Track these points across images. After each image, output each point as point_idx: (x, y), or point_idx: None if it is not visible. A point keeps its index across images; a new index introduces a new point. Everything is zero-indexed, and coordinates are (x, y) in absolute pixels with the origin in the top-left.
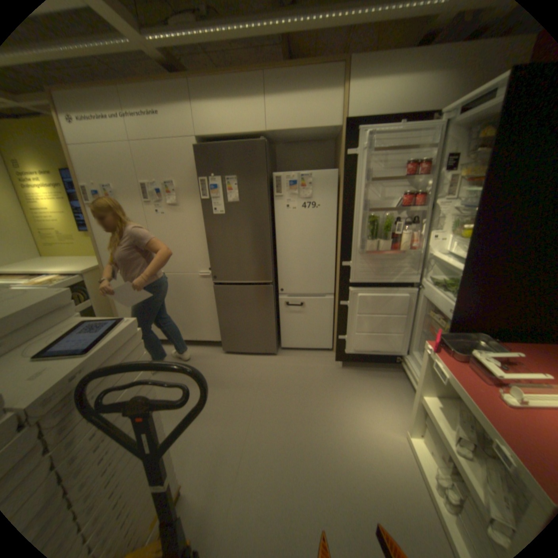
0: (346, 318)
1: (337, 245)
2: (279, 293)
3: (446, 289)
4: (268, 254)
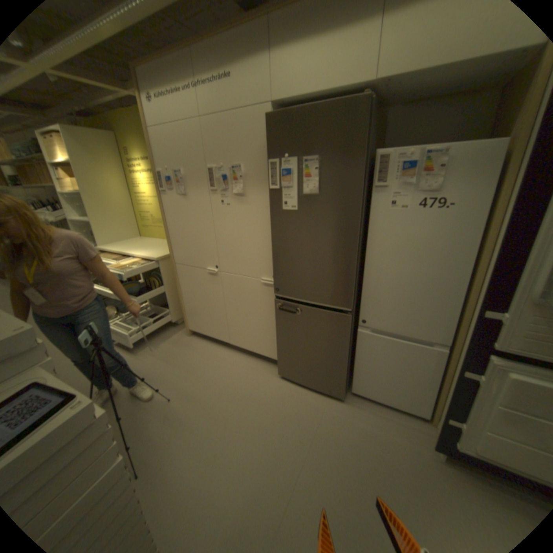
0: (471, 400)
1: (476, 272)
2: (359, 324)
3: None
4: (350, 272)
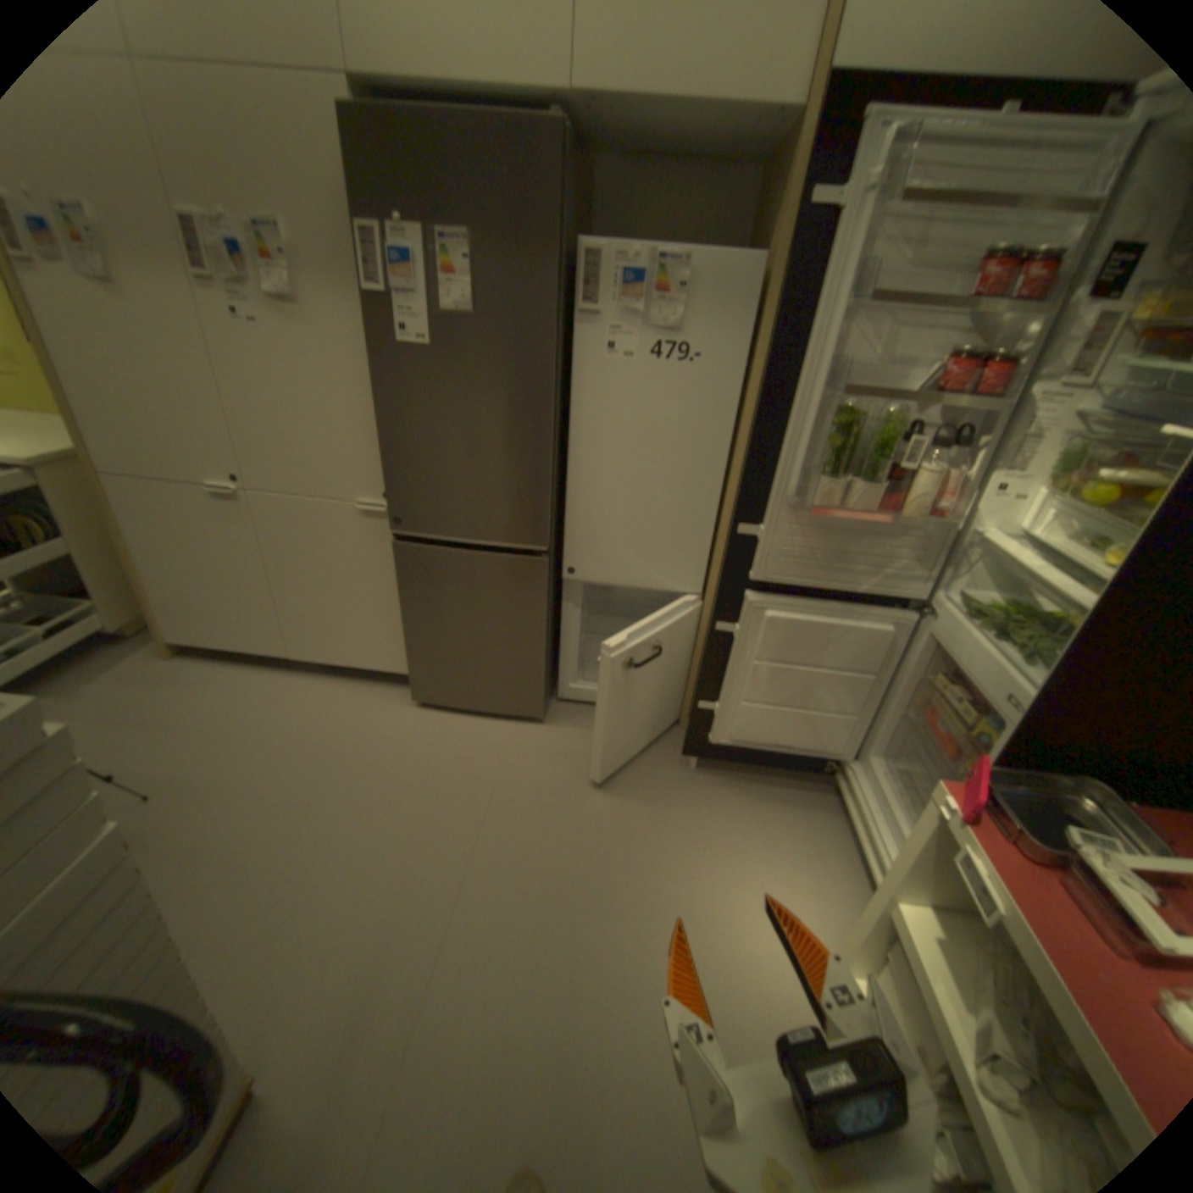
0: (724, 664)
1: (730, 472)
2: (564, 578)
3: (1001, 633)
4: (543, 477)
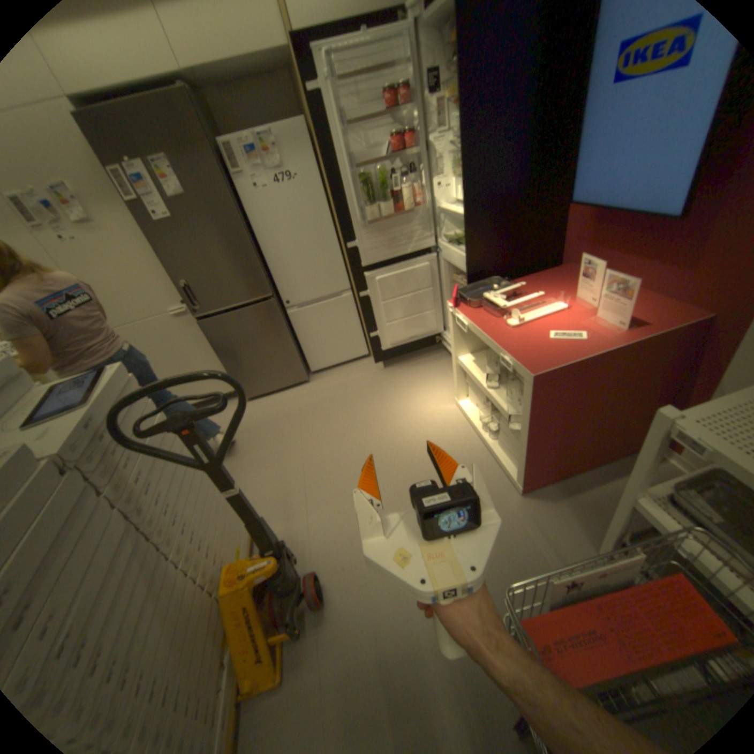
0: (371, 312)
1: (336, 225)
2: (286, 308)
3: (459, 244)
4: (253, 260)
